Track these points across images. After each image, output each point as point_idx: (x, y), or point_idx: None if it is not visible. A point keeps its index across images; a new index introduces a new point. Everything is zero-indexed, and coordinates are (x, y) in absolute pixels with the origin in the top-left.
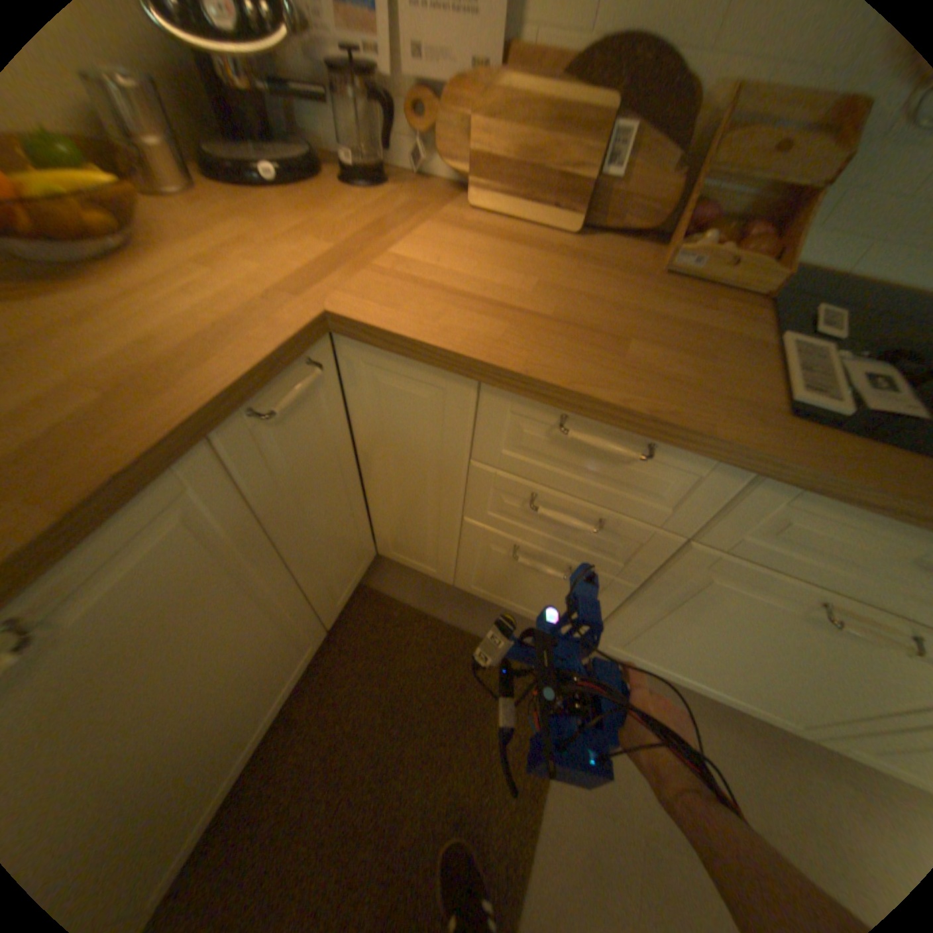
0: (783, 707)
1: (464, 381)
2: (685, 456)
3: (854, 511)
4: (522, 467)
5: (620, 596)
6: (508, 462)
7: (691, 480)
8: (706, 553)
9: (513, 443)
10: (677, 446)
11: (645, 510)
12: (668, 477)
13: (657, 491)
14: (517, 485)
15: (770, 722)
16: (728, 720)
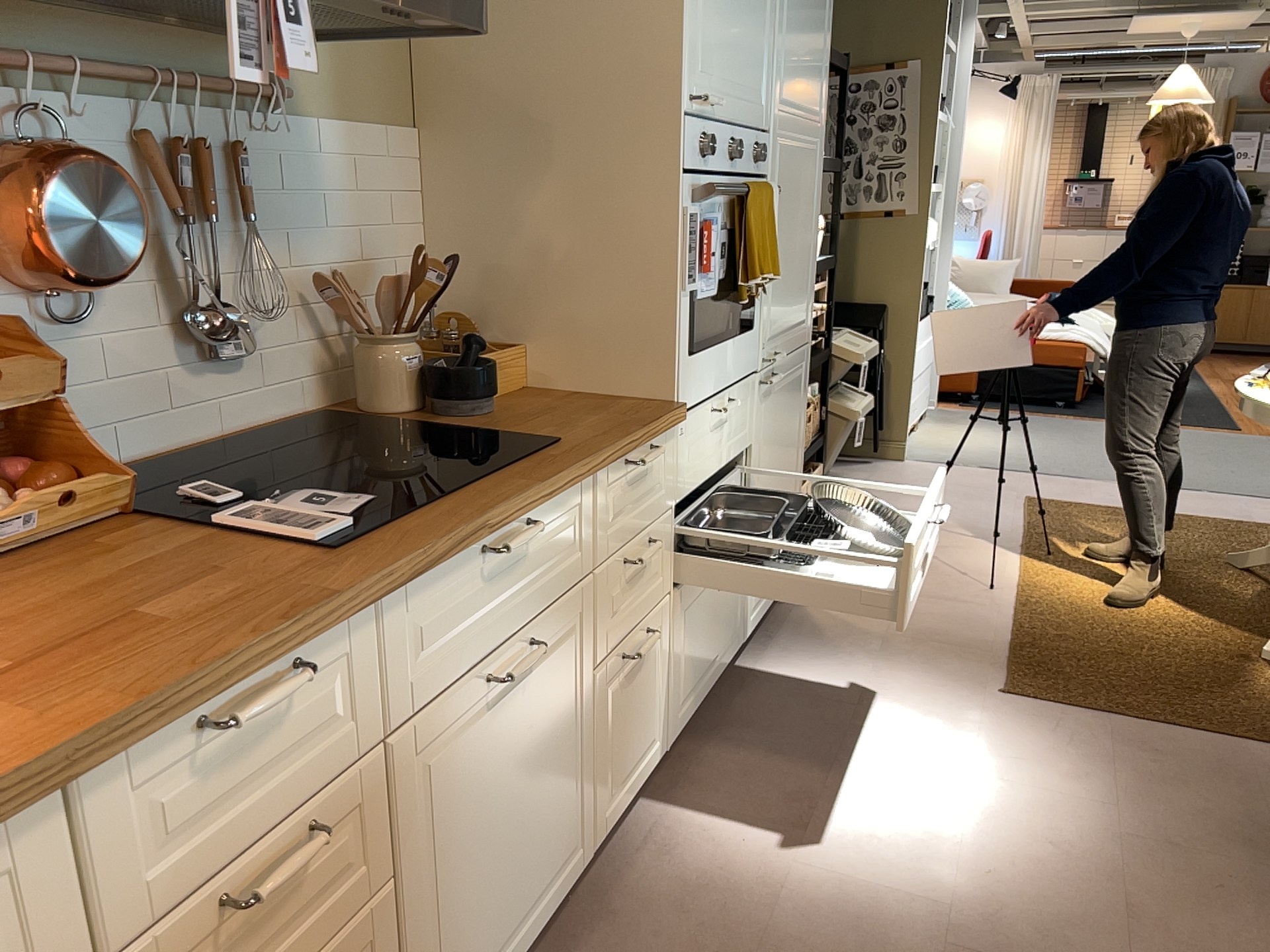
0: (557, 844)
1: (44, 815)
2: (326, 647)
3: (436, 578)
4: (187, 870)
5: (390, 926)
6: (165, 887)
7: (344, 668)
8: (404, 739)
9: (157, 844)
10: (322, 637)
11: (336, 753)
12: (329, 685)
13: (331, 713)
14: (195, 917)
15: (568, 884)
16: (559, 945)
